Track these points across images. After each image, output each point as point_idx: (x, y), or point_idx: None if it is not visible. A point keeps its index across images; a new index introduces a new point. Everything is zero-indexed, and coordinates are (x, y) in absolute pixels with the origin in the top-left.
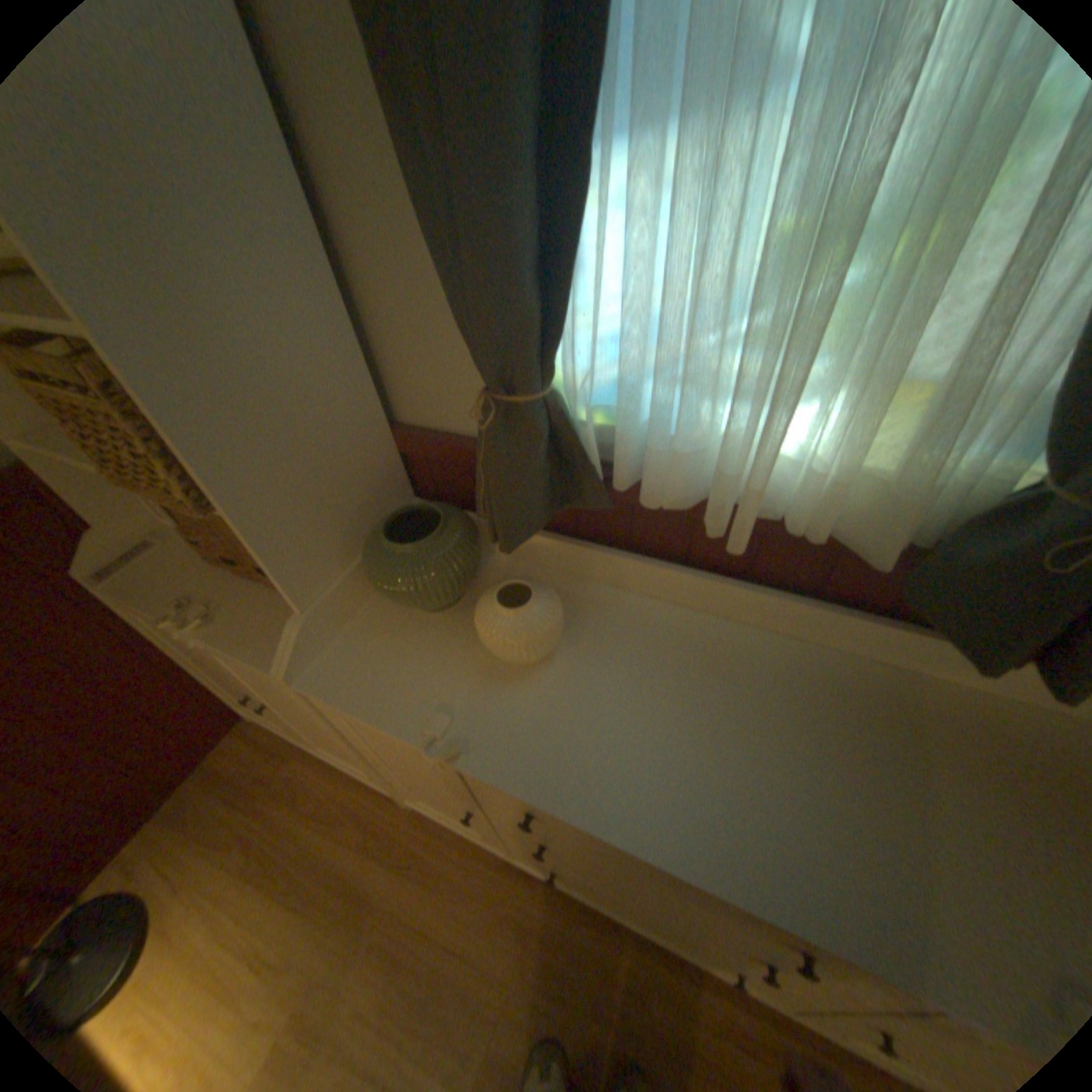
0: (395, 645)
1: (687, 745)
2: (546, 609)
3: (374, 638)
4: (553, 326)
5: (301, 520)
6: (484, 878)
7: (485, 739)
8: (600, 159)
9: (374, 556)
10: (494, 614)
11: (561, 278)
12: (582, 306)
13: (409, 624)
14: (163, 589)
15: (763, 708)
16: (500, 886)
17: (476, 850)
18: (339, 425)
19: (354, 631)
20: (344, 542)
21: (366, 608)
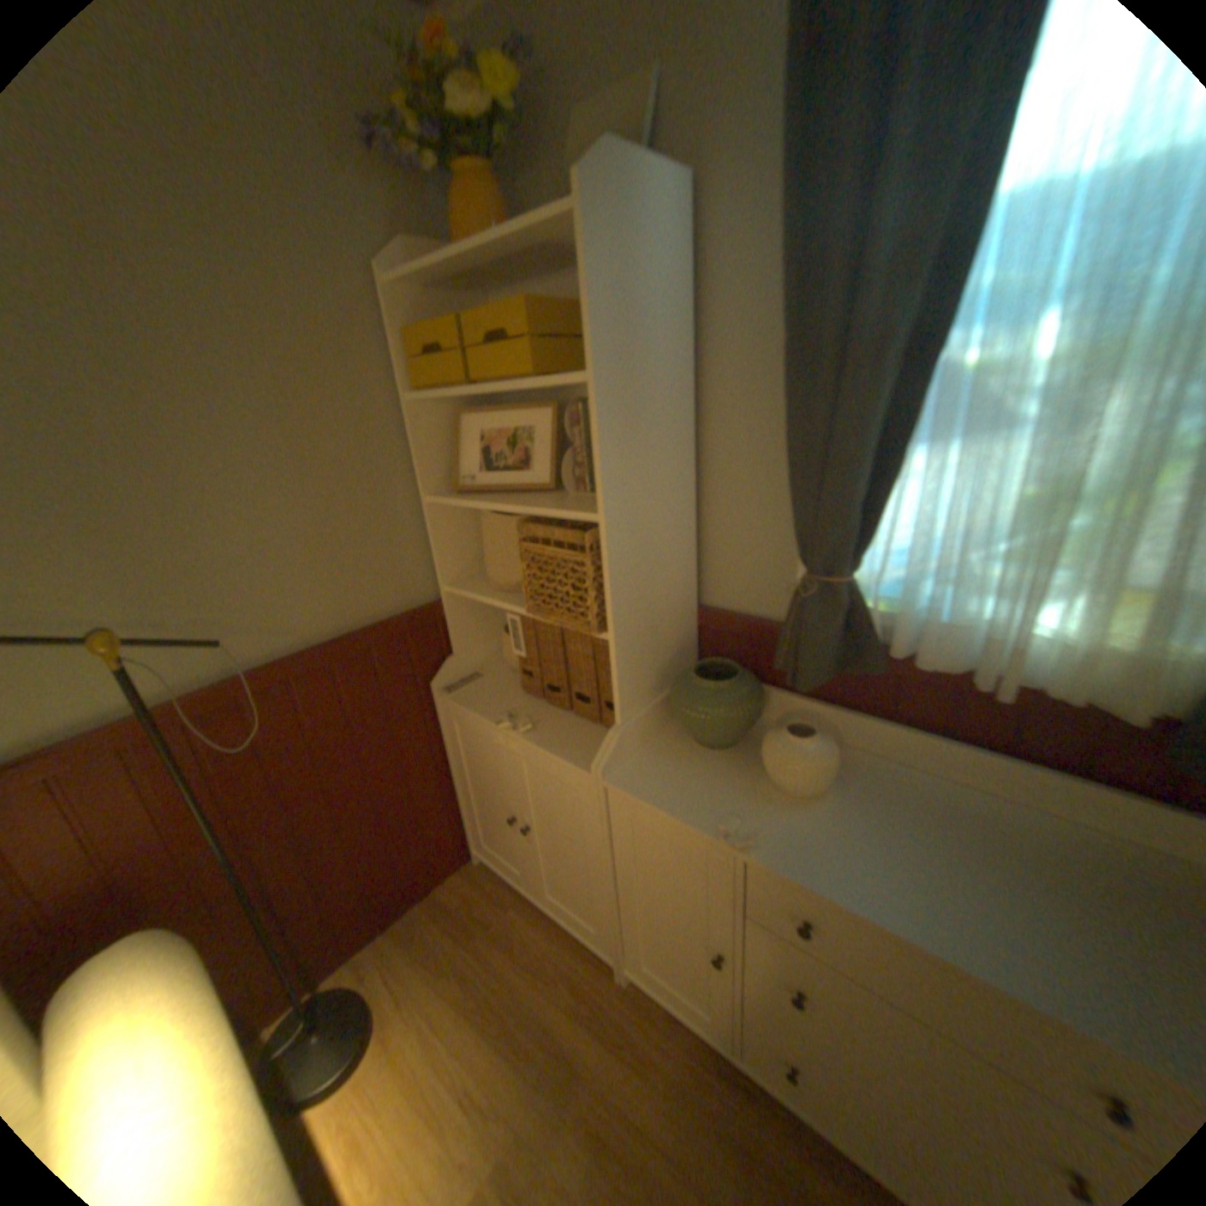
0: (686, 768)
1: (966, 881)
2: (830, 746)
3: (667, 761)
4: (868, 538)
5: (642, 654)
6: (702, 1083)
7: (774, 843)
8: (912, 456)
9: (687, 689)
10: (786, 743)
11: (878, 512)
12: (884, 529)
13: (696, 756)
14: (496, 705)
15: (1041, 868)
16: (721, 1098)
17: (694, 1050)
18: (676, 596)
19: (649, 753)
20: (656, 681)
21: (658, 740)
